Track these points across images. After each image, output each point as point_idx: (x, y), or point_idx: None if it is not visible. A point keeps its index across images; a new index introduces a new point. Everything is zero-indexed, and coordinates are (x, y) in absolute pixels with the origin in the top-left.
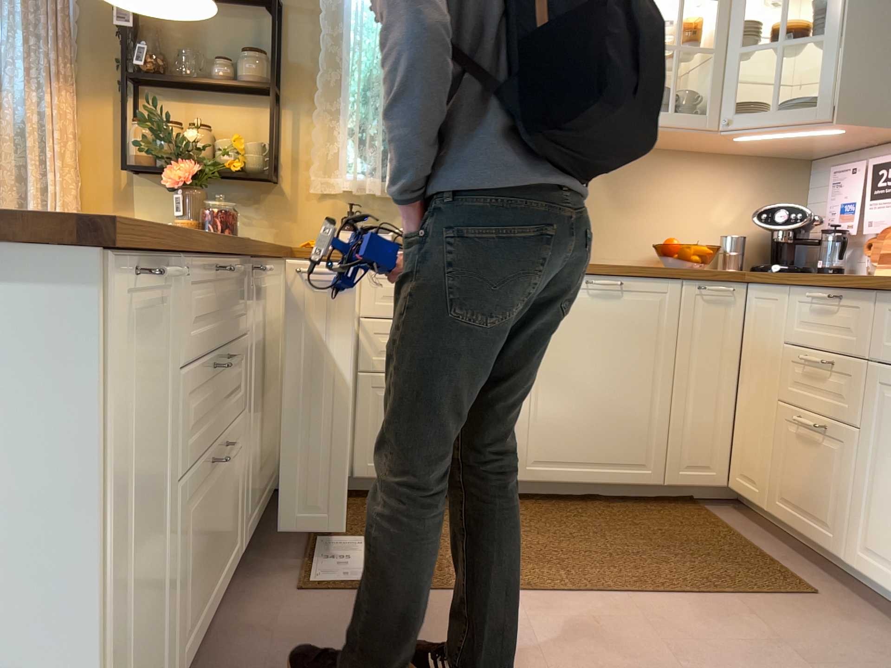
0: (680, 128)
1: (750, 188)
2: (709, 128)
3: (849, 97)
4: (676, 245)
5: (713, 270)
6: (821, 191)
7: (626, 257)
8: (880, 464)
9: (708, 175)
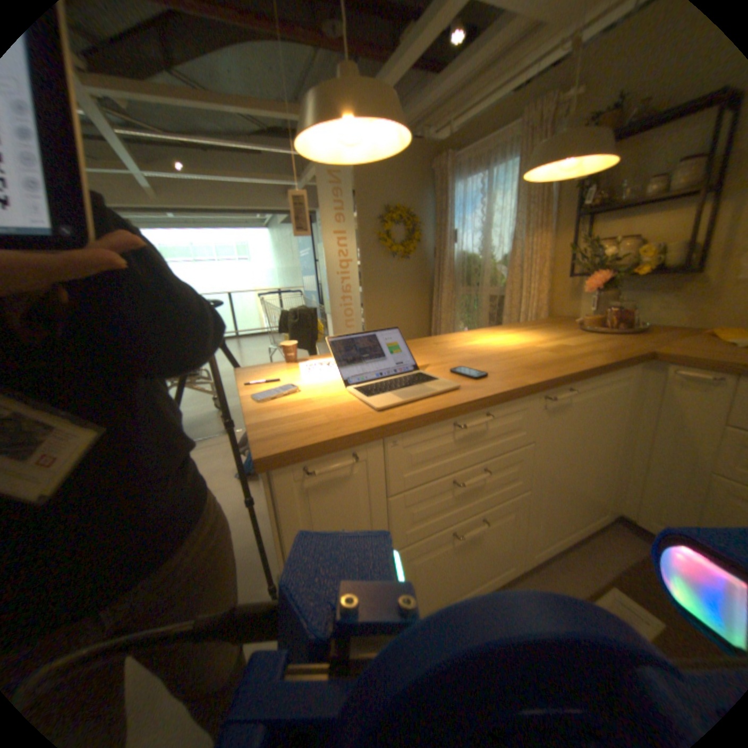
0: None
1: None
2: None
3: None
4: None
5: None
6: None
7: None
8: None
9: None
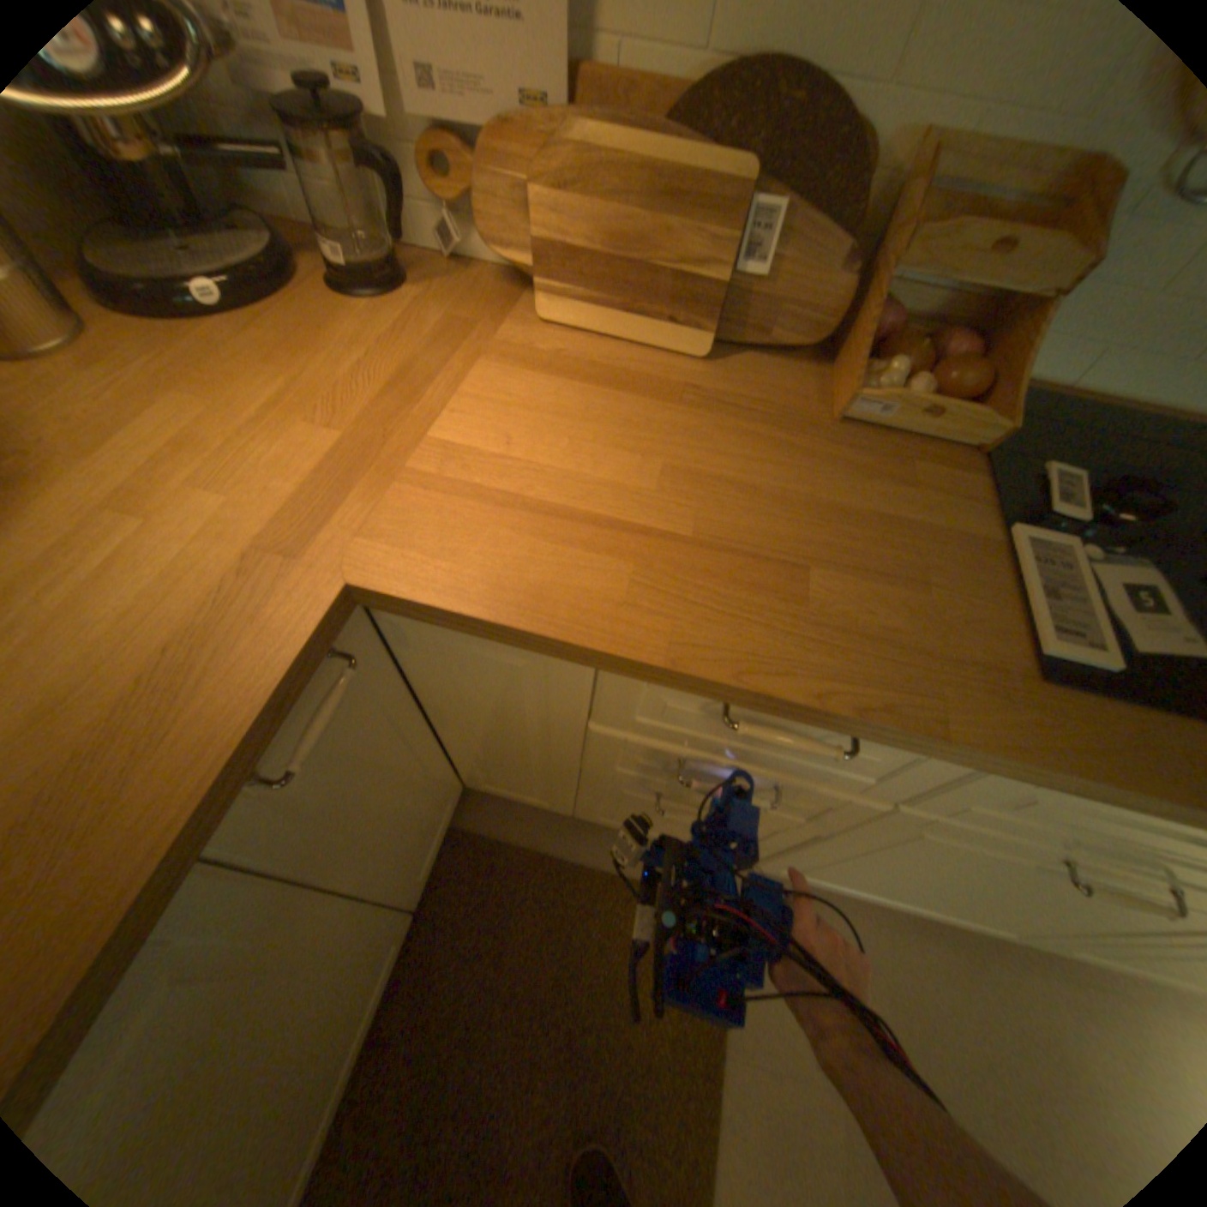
0: None
1: None
2: None
3: None
4: None
5: (210, 655)
6: None
7: None
8: (861, 856)
9: None
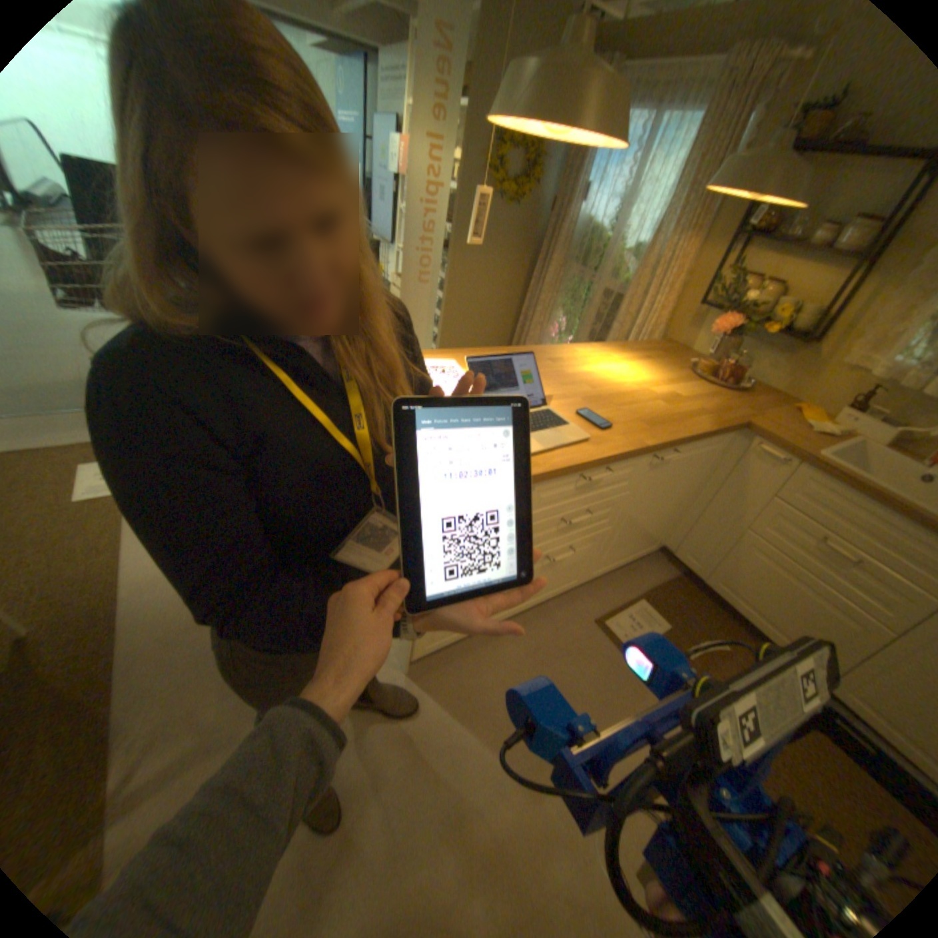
0: None
1: None
2: None
3: None
4: None
5: None
6: None
7: None
8: None
9: None
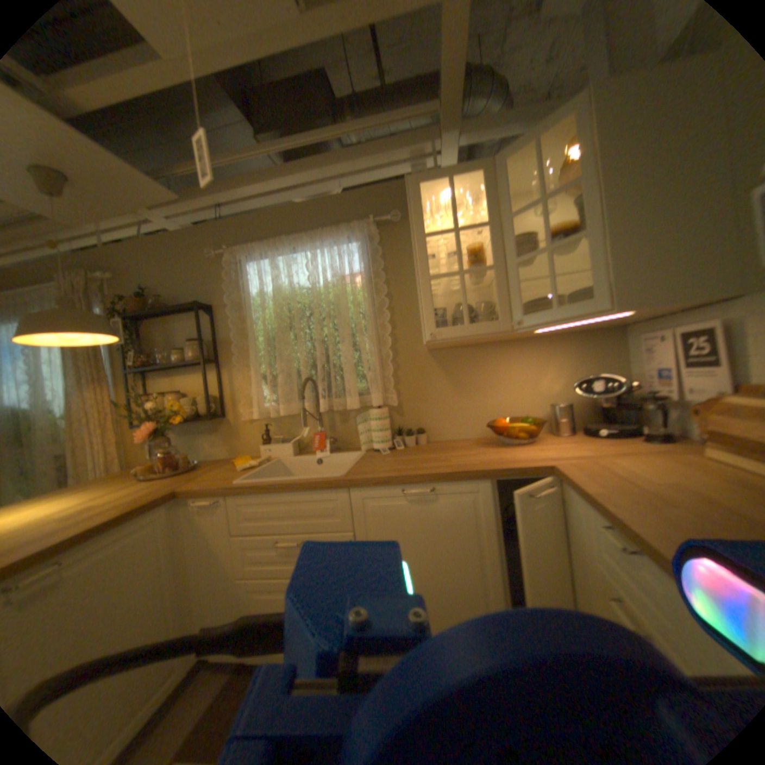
0: (478, 336)
1: (571, 360)
2: (504, 331)
3: (628, 284)
4: (503, 426)
5: (524, 463)
6: (640, 353)
7: (474, 431)
8: None
9: (531, 356)
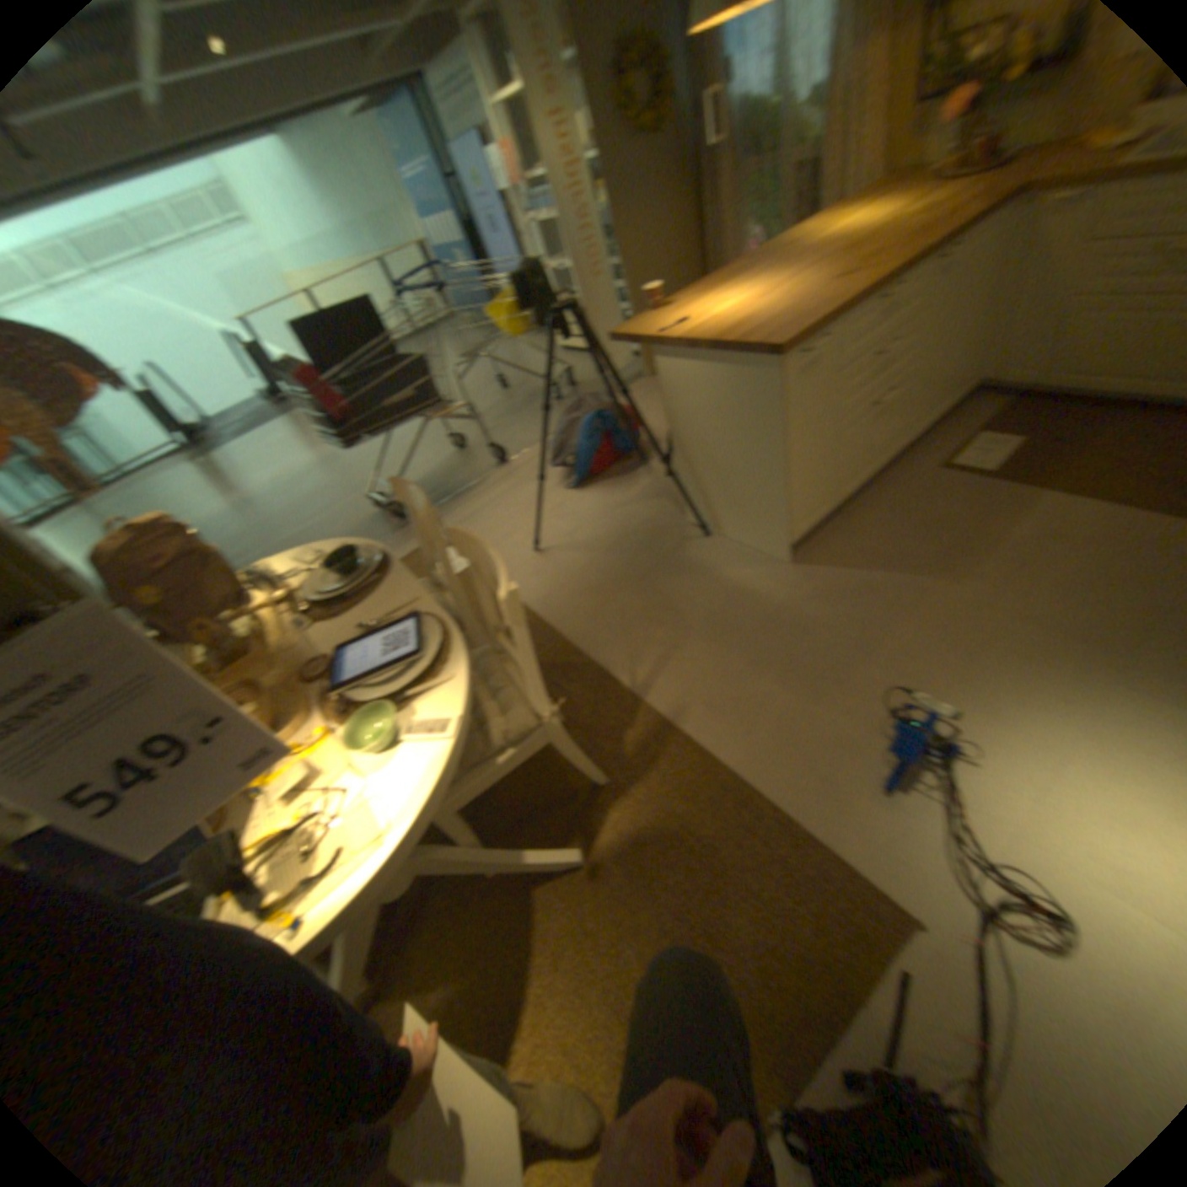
0: None
1: None
2: None
3: None
4: None
5: None
6: None
7: None
8: None
9: None
